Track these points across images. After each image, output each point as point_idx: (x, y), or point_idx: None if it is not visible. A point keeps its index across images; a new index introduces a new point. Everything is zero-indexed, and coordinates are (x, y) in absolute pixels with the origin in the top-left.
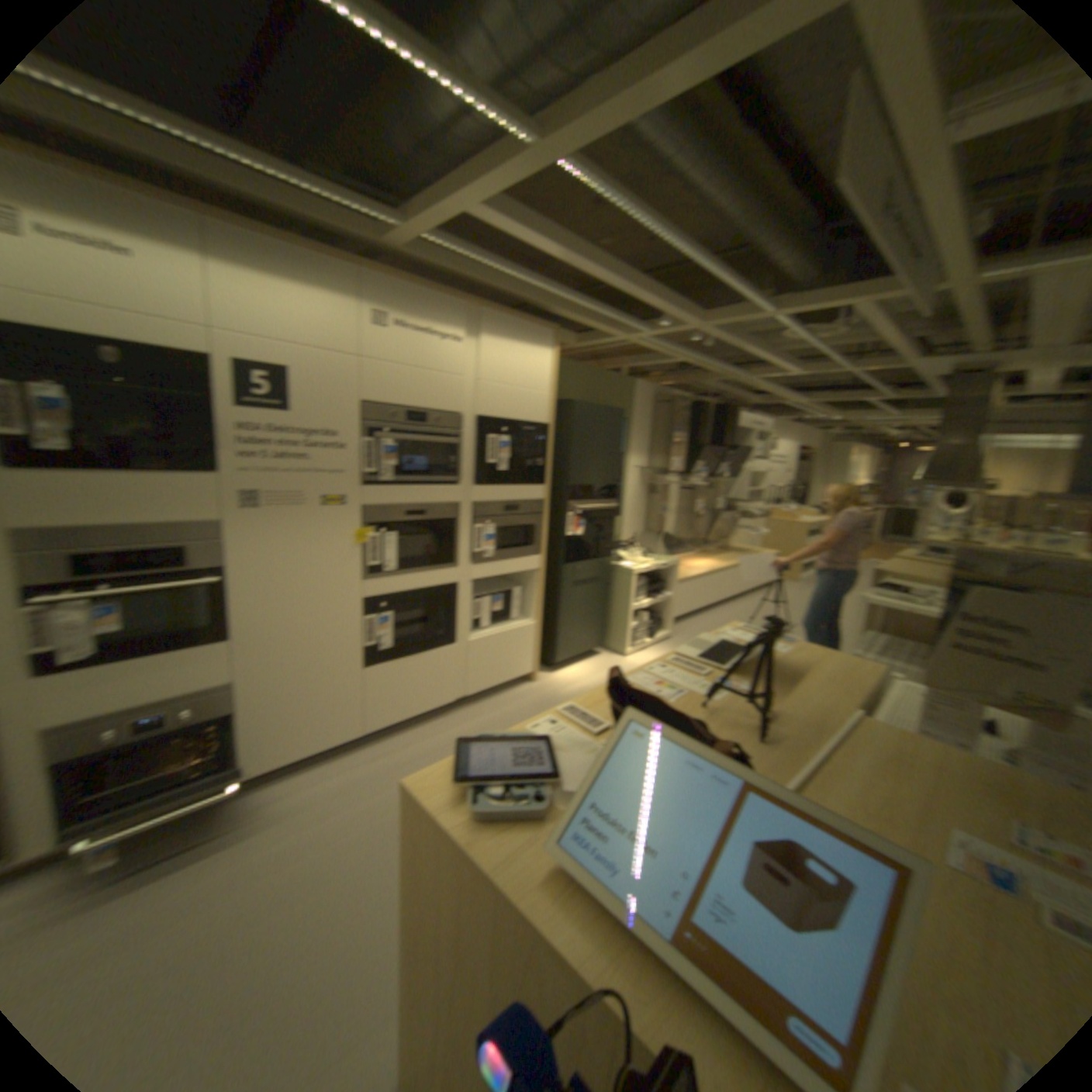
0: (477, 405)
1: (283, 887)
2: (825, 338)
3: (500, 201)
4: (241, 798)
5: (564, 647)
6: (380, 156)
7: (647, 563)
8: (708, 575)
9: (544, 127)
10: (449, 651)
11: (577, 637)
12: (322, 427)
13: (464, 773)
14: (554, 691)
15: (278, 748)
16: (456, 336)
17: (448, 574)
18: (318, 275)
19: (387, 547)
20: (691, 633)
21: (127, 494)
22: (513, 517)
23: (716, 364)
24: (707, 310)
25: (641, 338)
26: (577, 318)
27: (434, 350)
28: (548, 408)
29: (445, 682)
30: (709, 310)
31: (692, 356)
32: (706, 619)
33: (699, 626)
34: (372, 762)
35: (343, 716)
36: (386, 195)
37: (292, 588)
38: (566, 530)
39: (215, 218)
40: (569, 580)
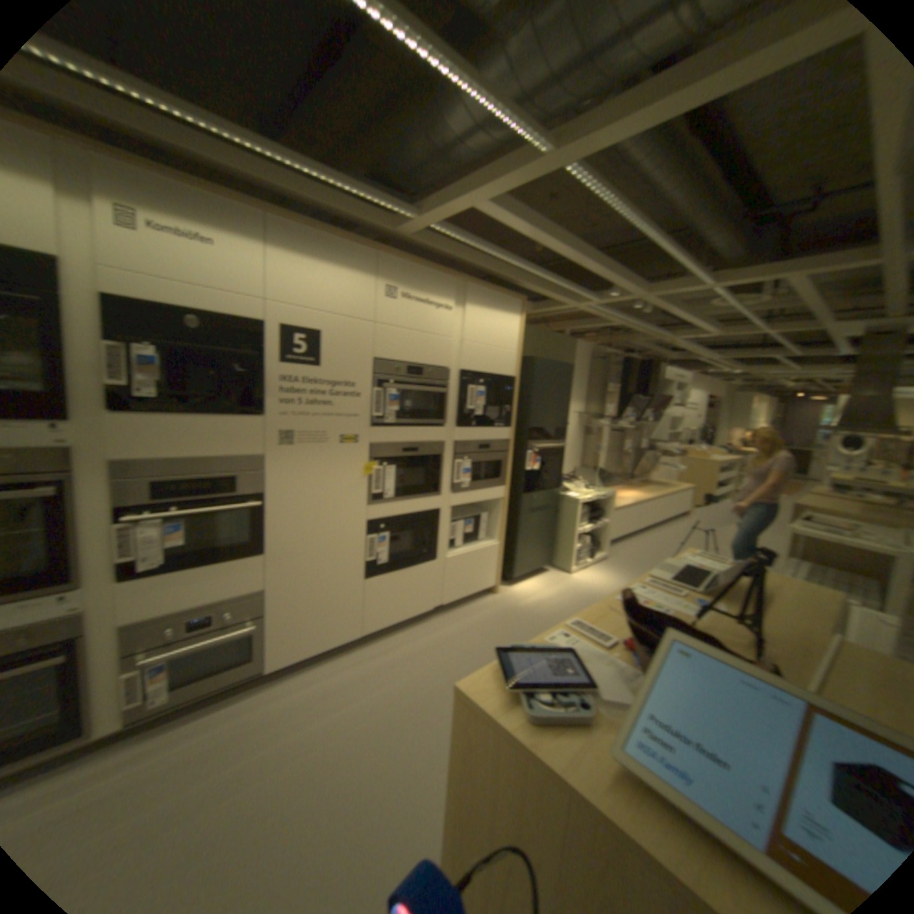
0: (464, 361)
1: (315, 766)
2: (751, 305)
3: (506, 197)
4: (270, 686)
5: (523, 564)
6: (406, 163)
7: (592, 494)
8: (639, 505)
9: (564, 138)
10: (435, 565)
11: (534, 556)
12: (349, 379)
13: (510, 679)
14: (518, 603)
15: (301, 644)
16: (451, 305)
17: (437, 500)
18: (353, 257)
19: (391, 477)
20: (627, 555)
21: (205, 431)
22: (488, 453)
23: (651, 326)
24: (654, 282)
25: (593, 306)
26: (543, 289)
27: (435, 316)
28: (518, 363)
29: (430, 592)
30: (656, 282)
31: (632, 320)
32: (638, 543)
33: (633, 549)
34: (374, 659)
35: (351, 619)
36: (404, 193)
37: (319, 510)
38: (528, 464)
39: (282, 214)
40: (529, 507)
